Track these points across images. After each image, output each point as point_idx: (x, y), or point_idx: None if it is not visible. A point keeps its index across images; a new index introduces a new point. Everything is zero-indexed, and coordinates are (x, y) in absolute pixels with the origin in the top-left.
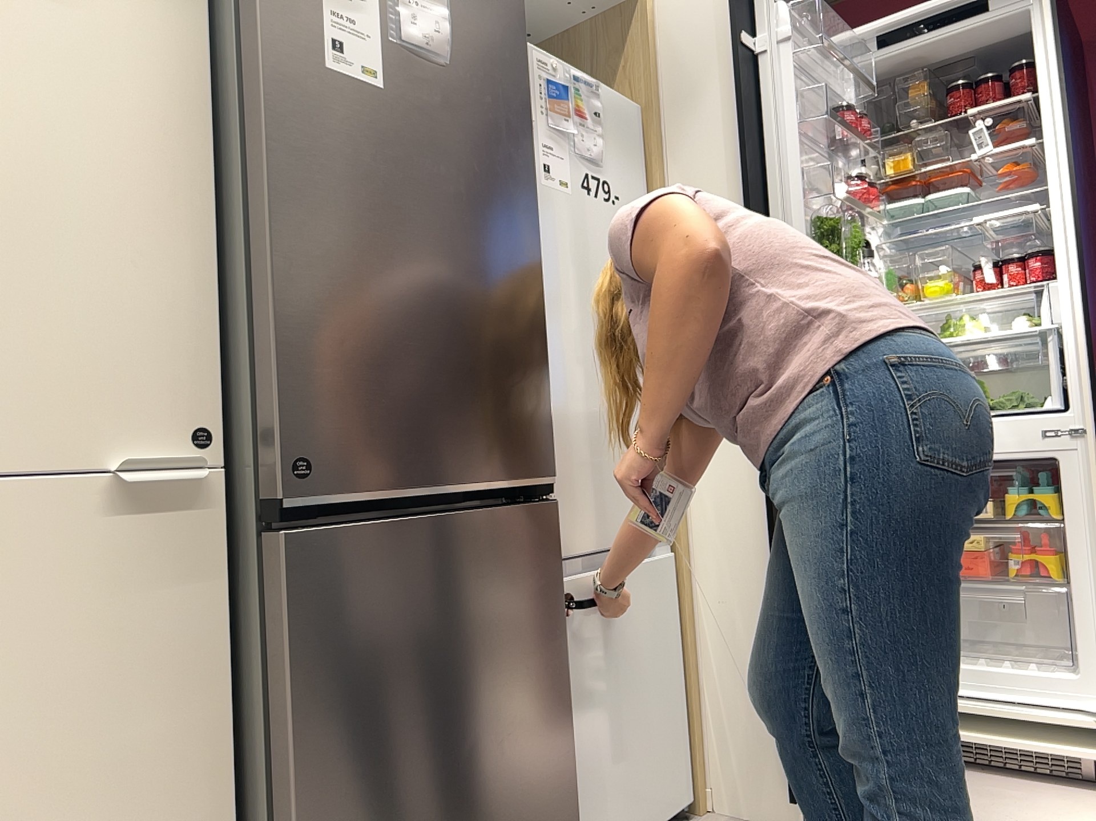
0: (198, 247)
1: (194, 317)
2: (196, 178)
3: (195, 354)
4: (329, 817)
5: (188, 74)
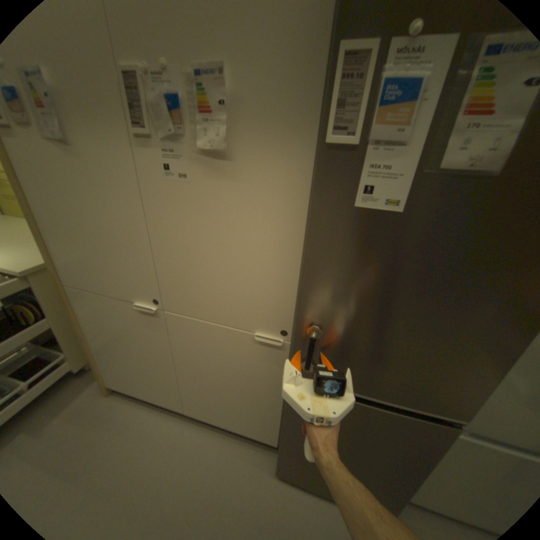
0: (293, 272)
1: (288, 296)
2: (296, 245)
3: (287, 307)
4: (293, 440)
5: (300, 198)
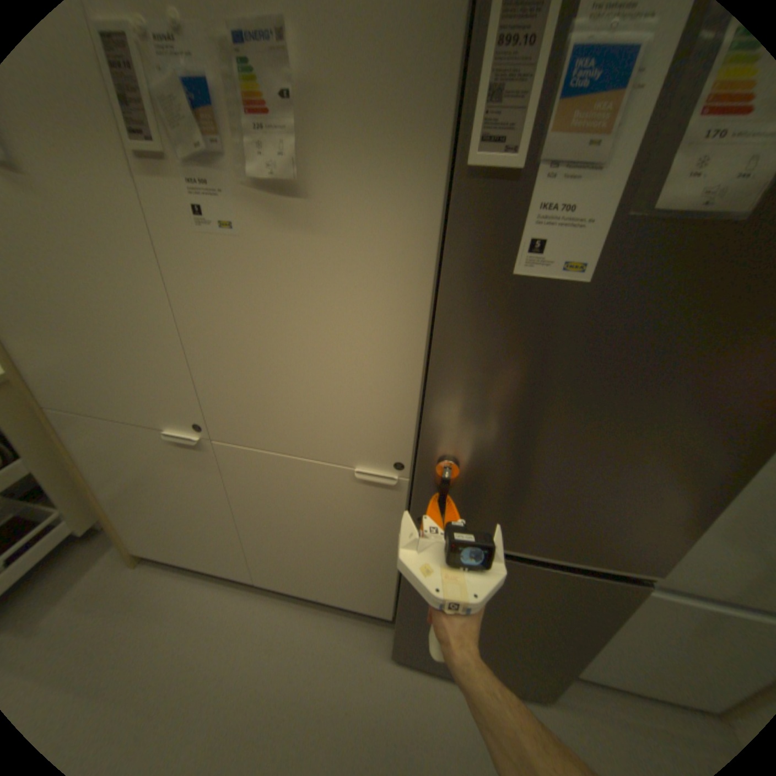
0: (412, 377)
1: (404, 413)
2: (416, 335)
3: (403, 429)
4: (415, 614)
5: (421, 259)
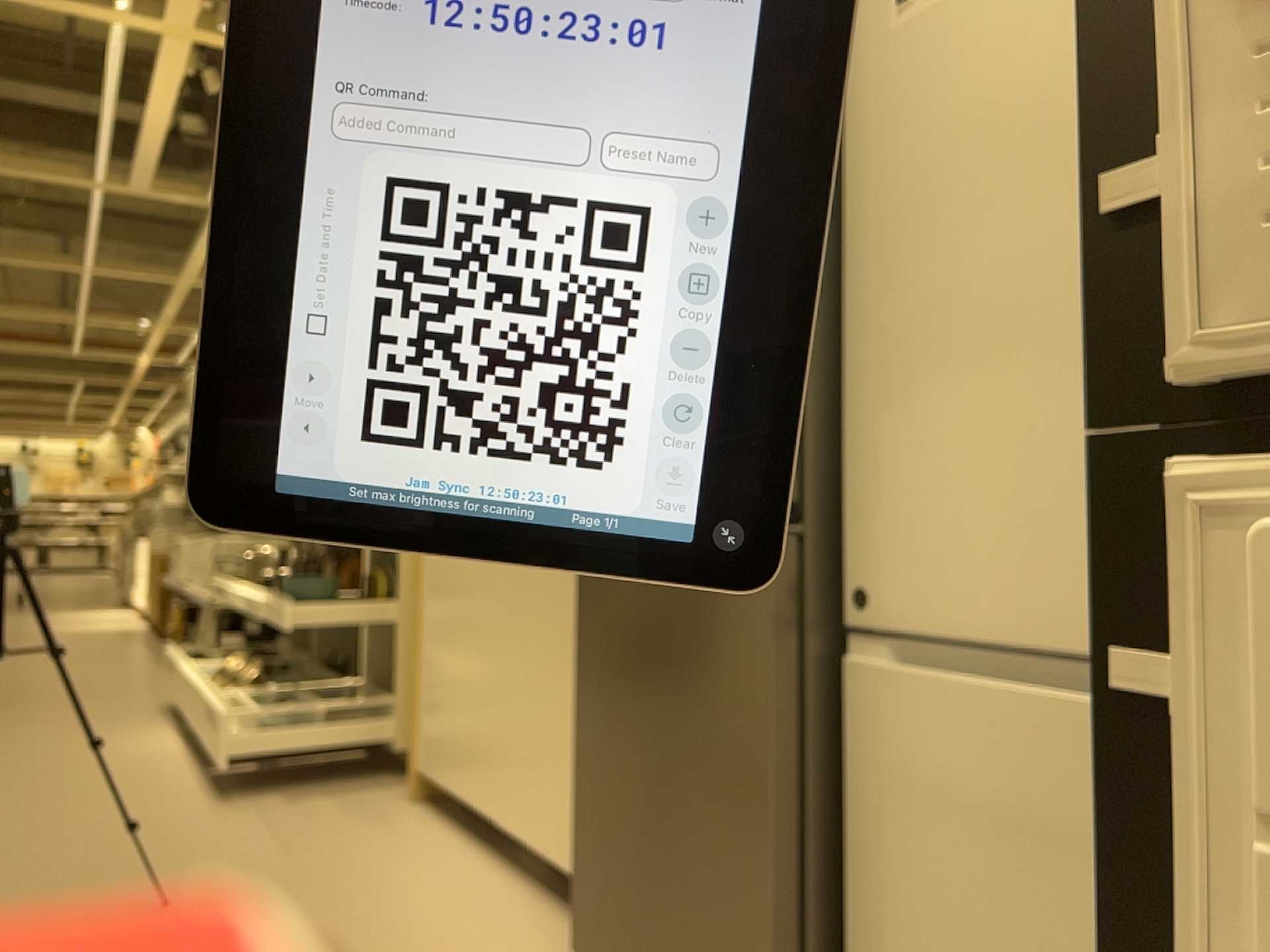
0: None
1: None
2: None
3: None
4: (587, 752)
5: None
